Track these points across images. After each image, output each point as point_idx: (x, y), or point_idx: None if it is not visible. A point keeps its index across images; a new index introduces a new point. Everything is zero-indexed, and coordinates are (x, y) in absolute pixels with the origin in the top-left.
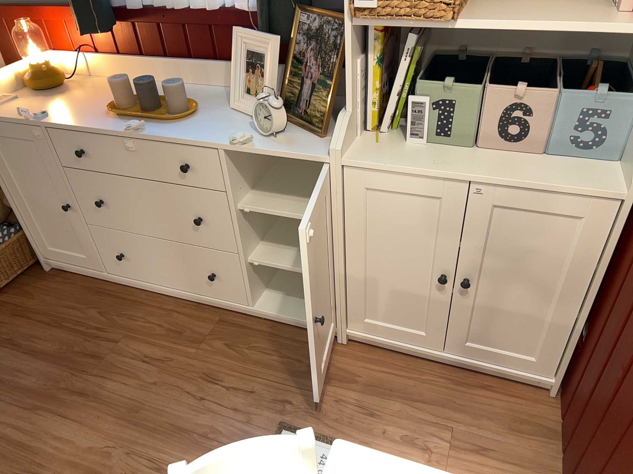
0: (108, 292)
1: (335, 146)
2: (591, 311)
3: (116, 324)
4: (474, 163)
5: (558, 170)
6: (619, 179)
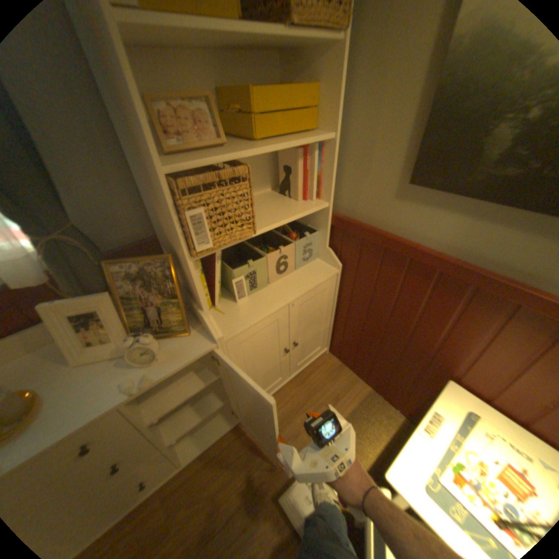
0: None
1: (215, 336)
2: (336, 316)
3: None
4: (280, 292)
5: (309, 273)
6: (331, 265)
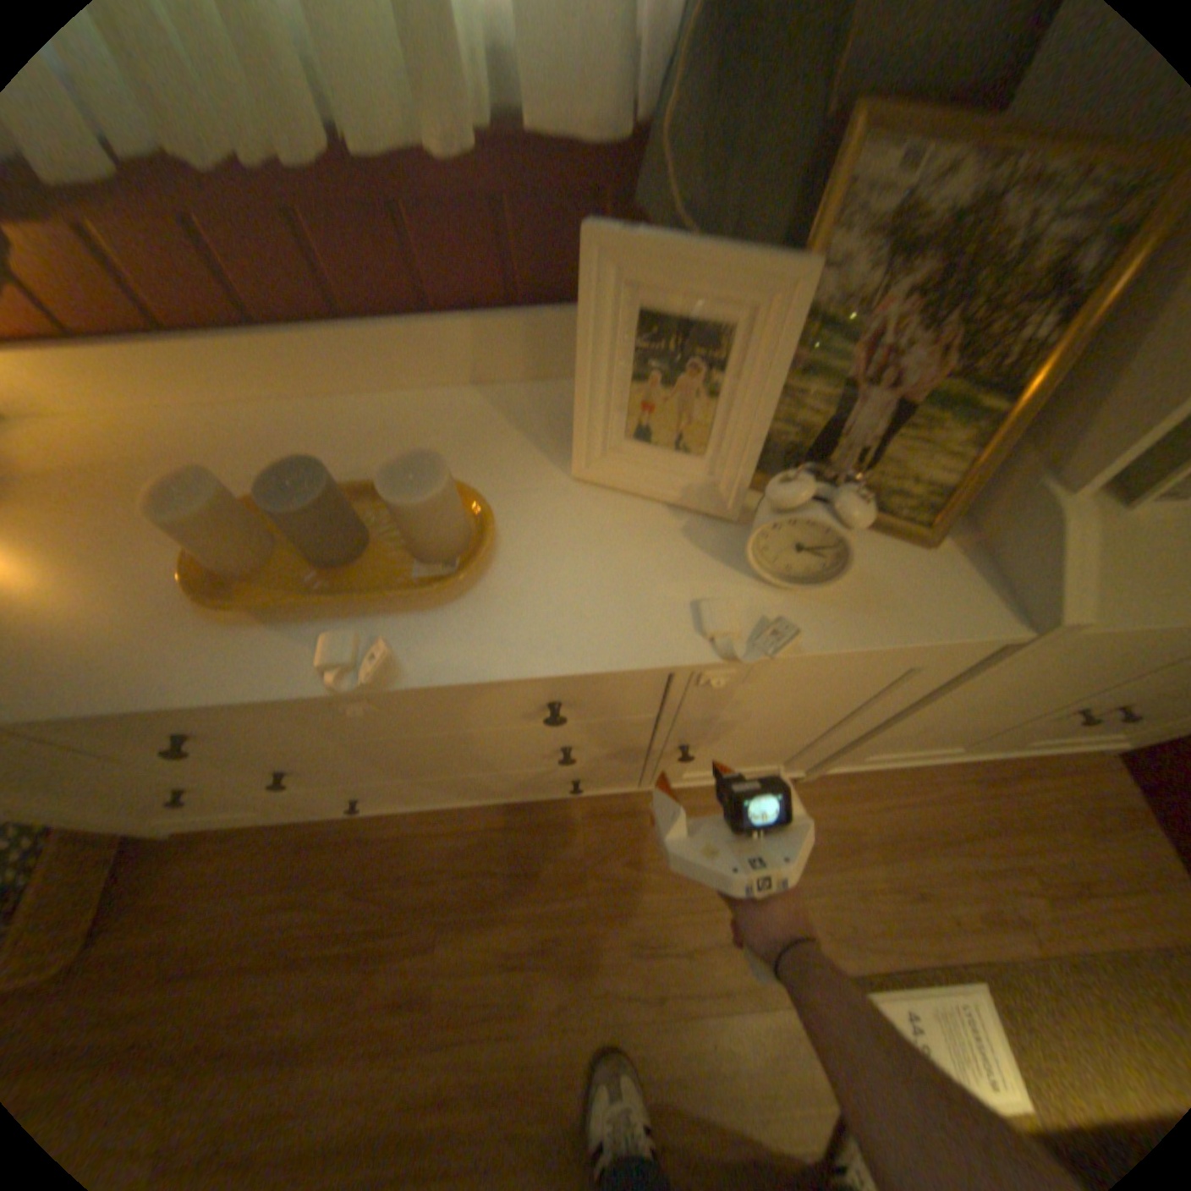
0: (329, 844)
1: (1073, 608)
2: None
3: (395, 916)
4: None
5: None
6: None
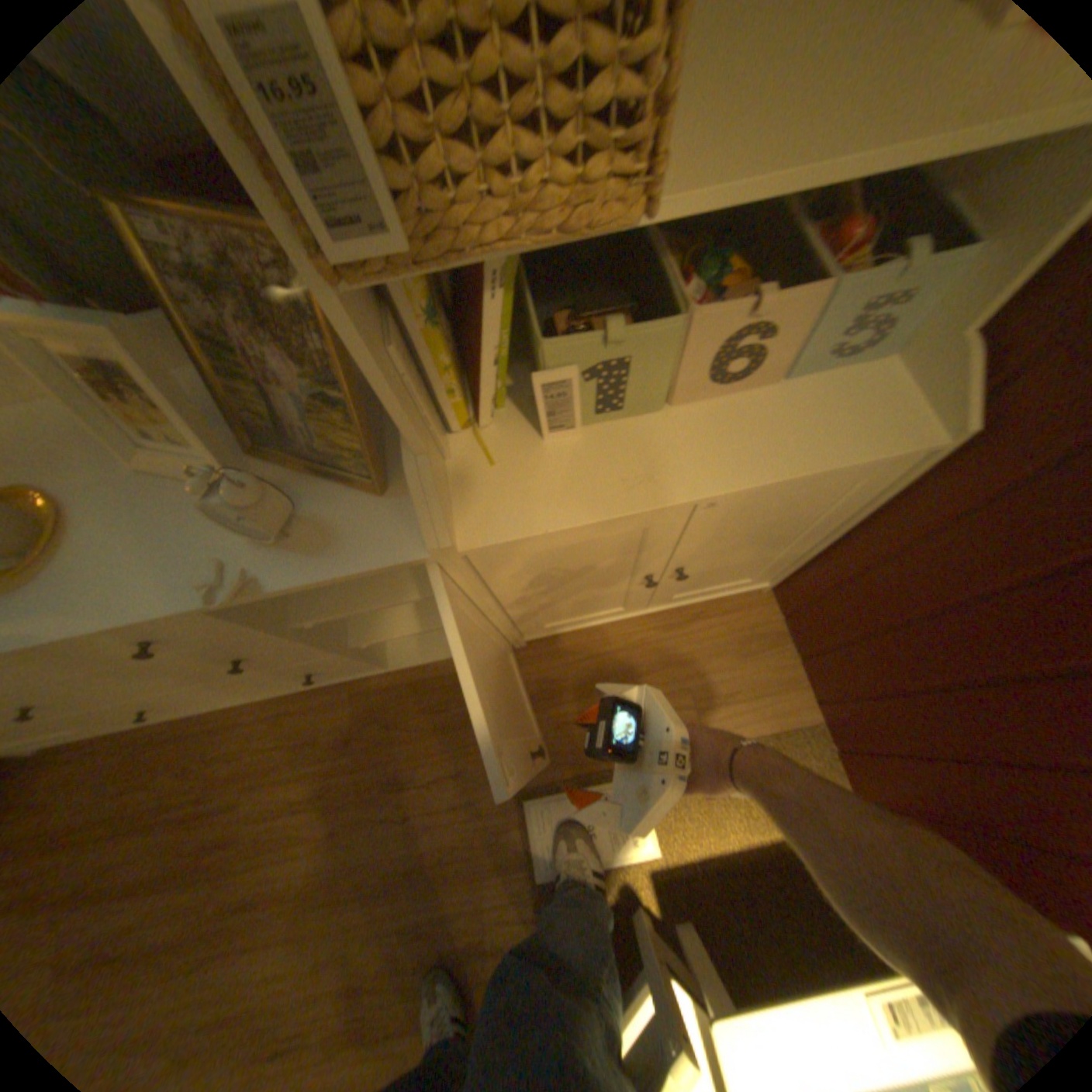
0: (155, 745)
1: (432, 538)
2: (842, 545)
3: (207, 790)
4: (690, 450)
5: (828, 413)
6: (936, 407)
